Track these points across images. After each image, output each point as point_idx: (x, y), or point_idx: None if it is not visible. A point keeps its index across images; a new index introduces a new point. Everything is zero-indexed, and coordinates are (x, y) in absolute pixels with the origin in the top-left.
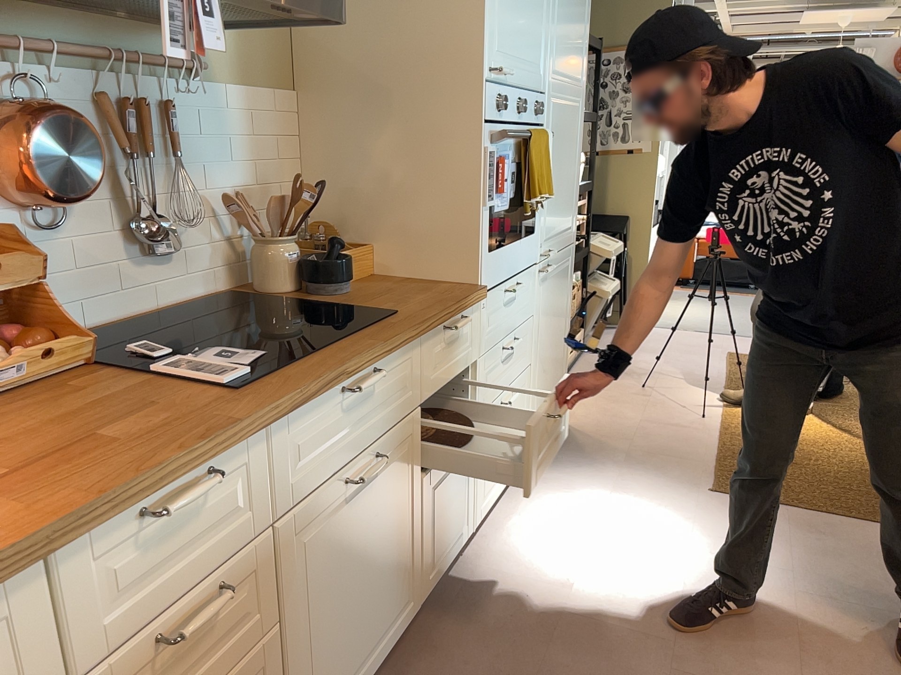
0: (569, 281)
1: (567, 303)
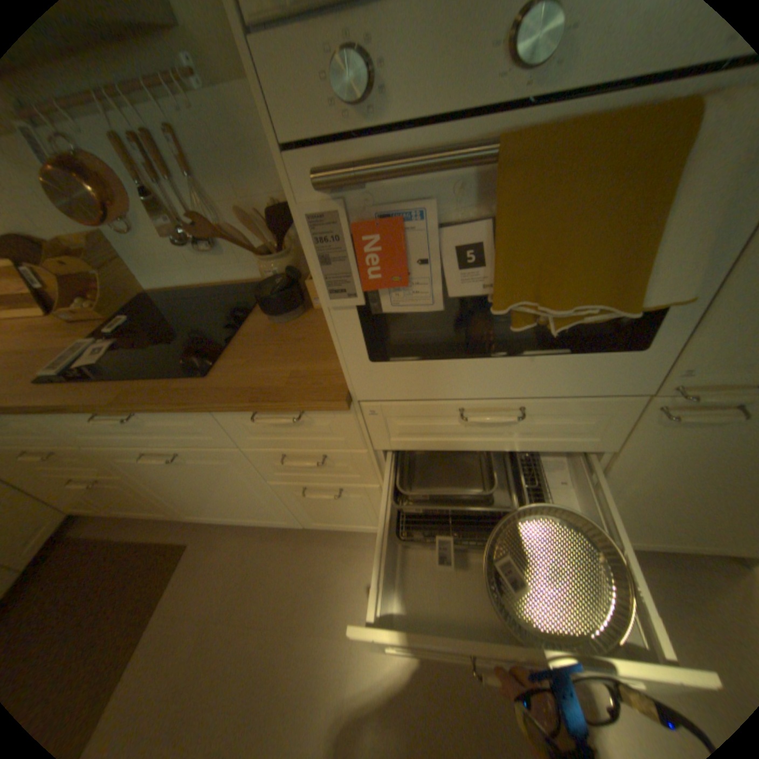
0: None
1: None
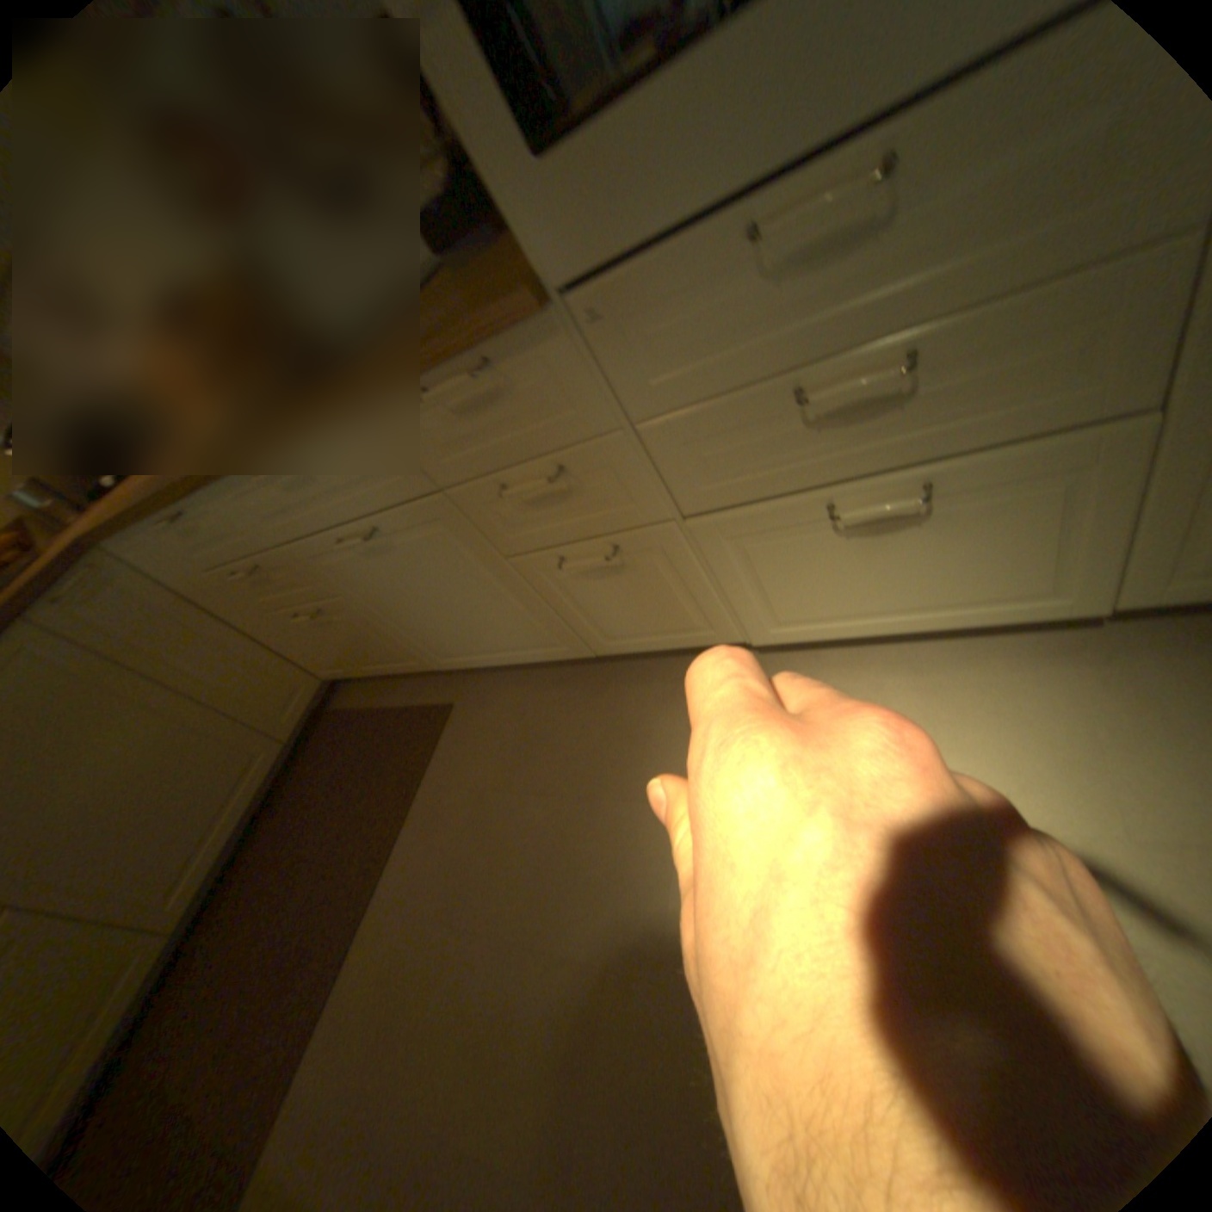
0: None
1: None
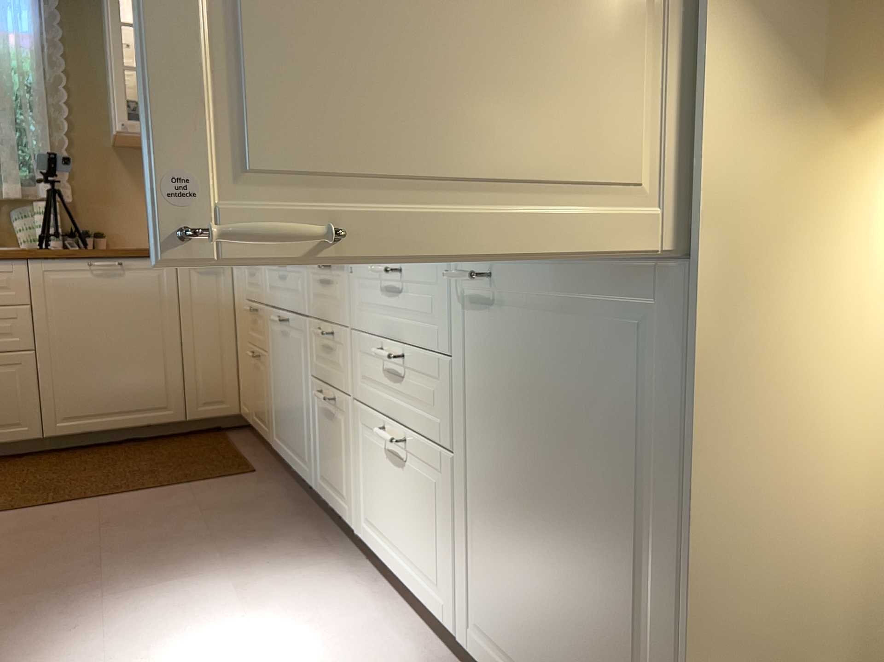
0: (667, 399)
1: (665, 477)
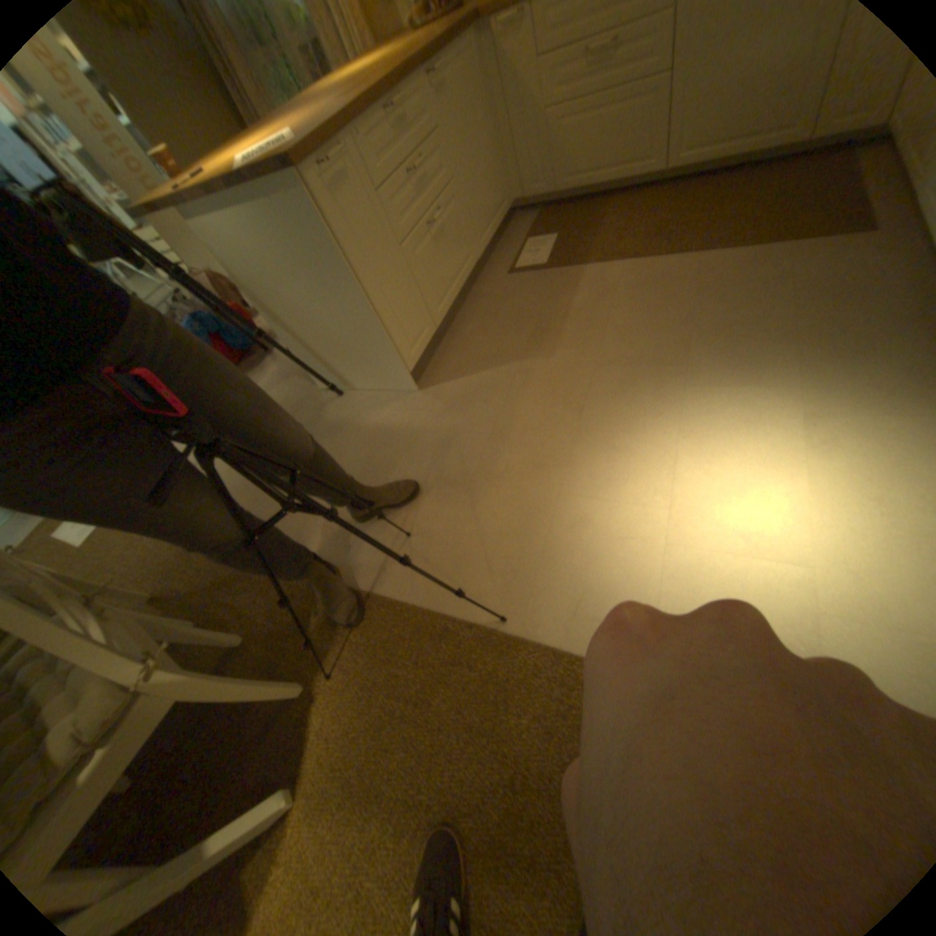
0: None
1: None
